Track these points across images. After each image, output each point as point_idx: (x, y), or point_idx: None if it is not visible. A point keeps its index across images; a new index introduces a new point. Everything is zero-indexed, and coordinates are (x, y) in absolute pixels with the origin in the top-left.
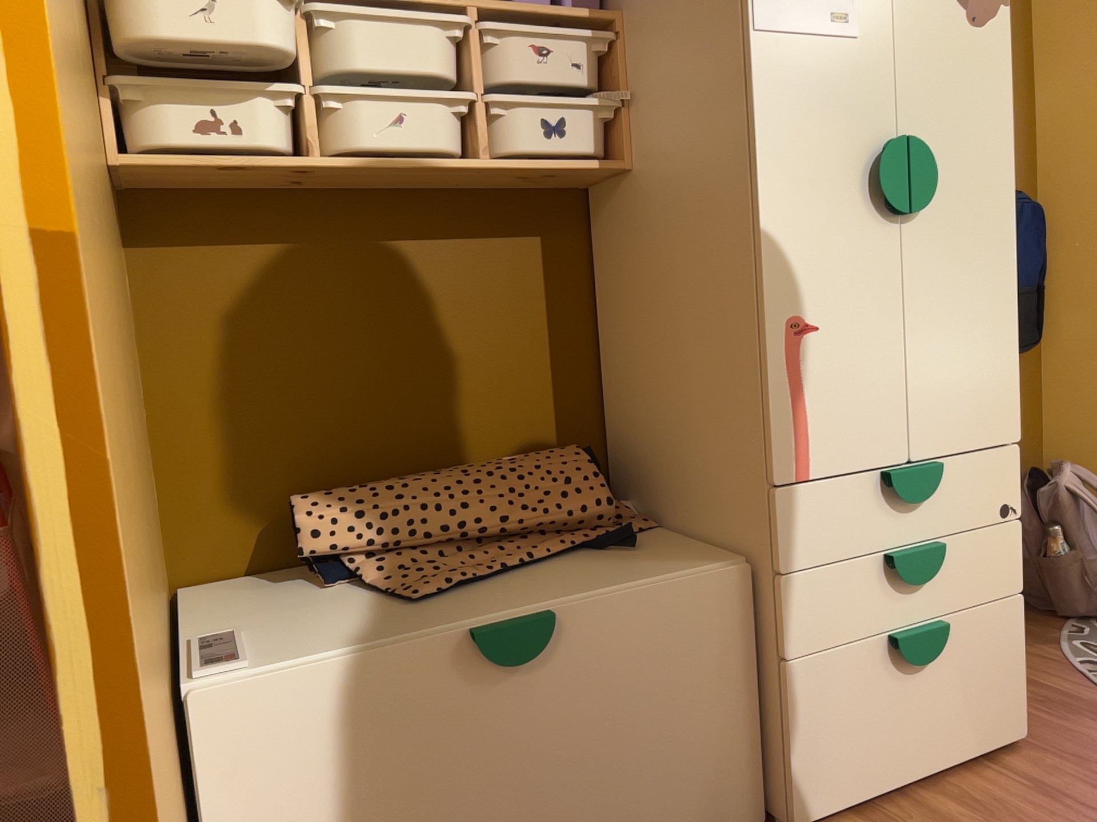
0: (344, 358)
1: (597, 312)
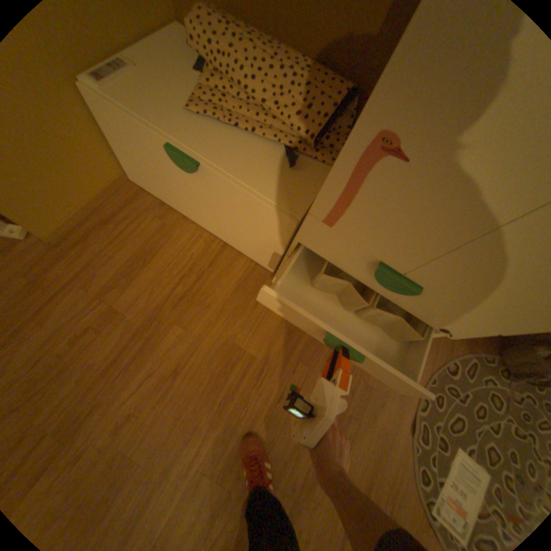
0: None
1: None
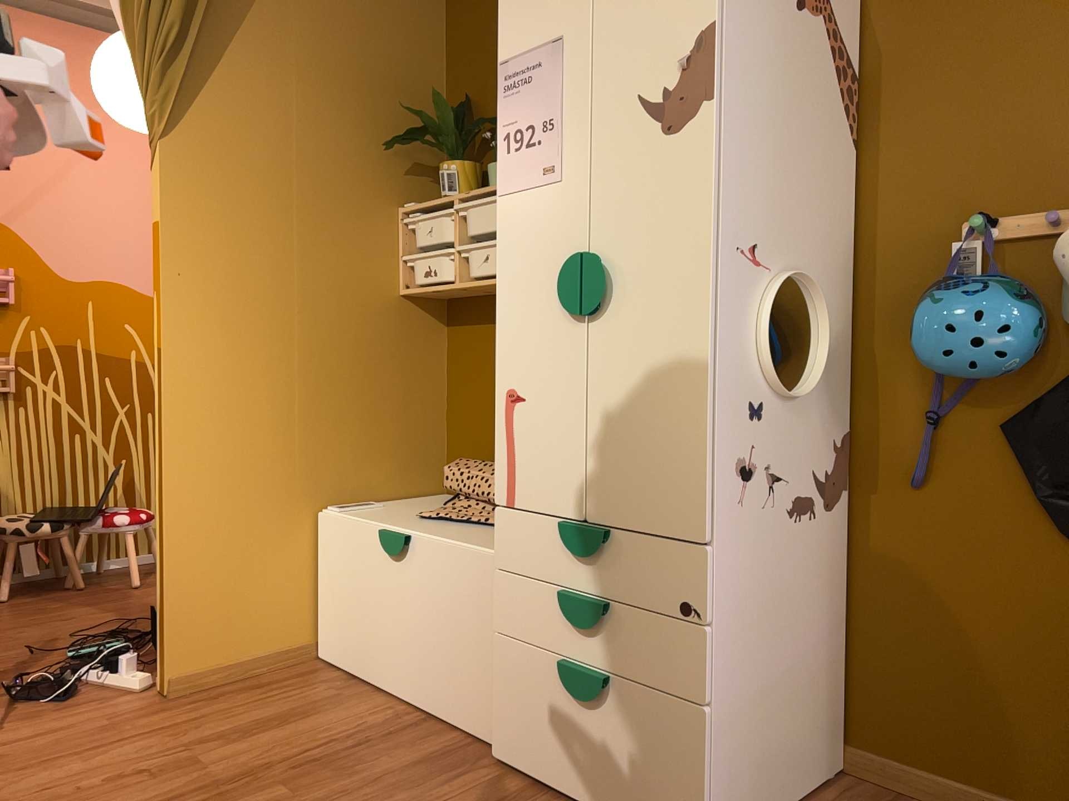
0: None
1: None
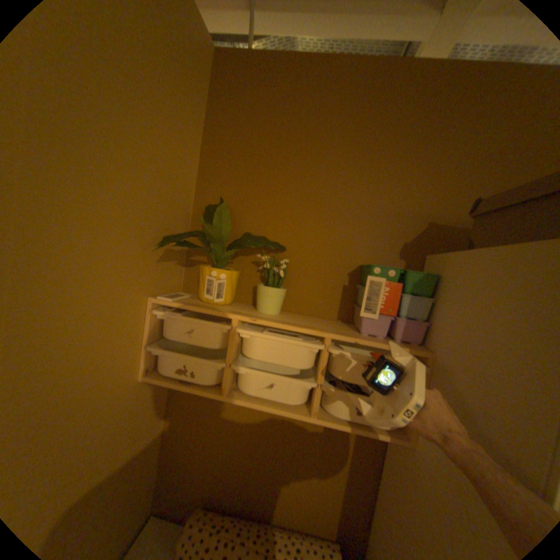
0: (240, 451)
1: (380, 478)
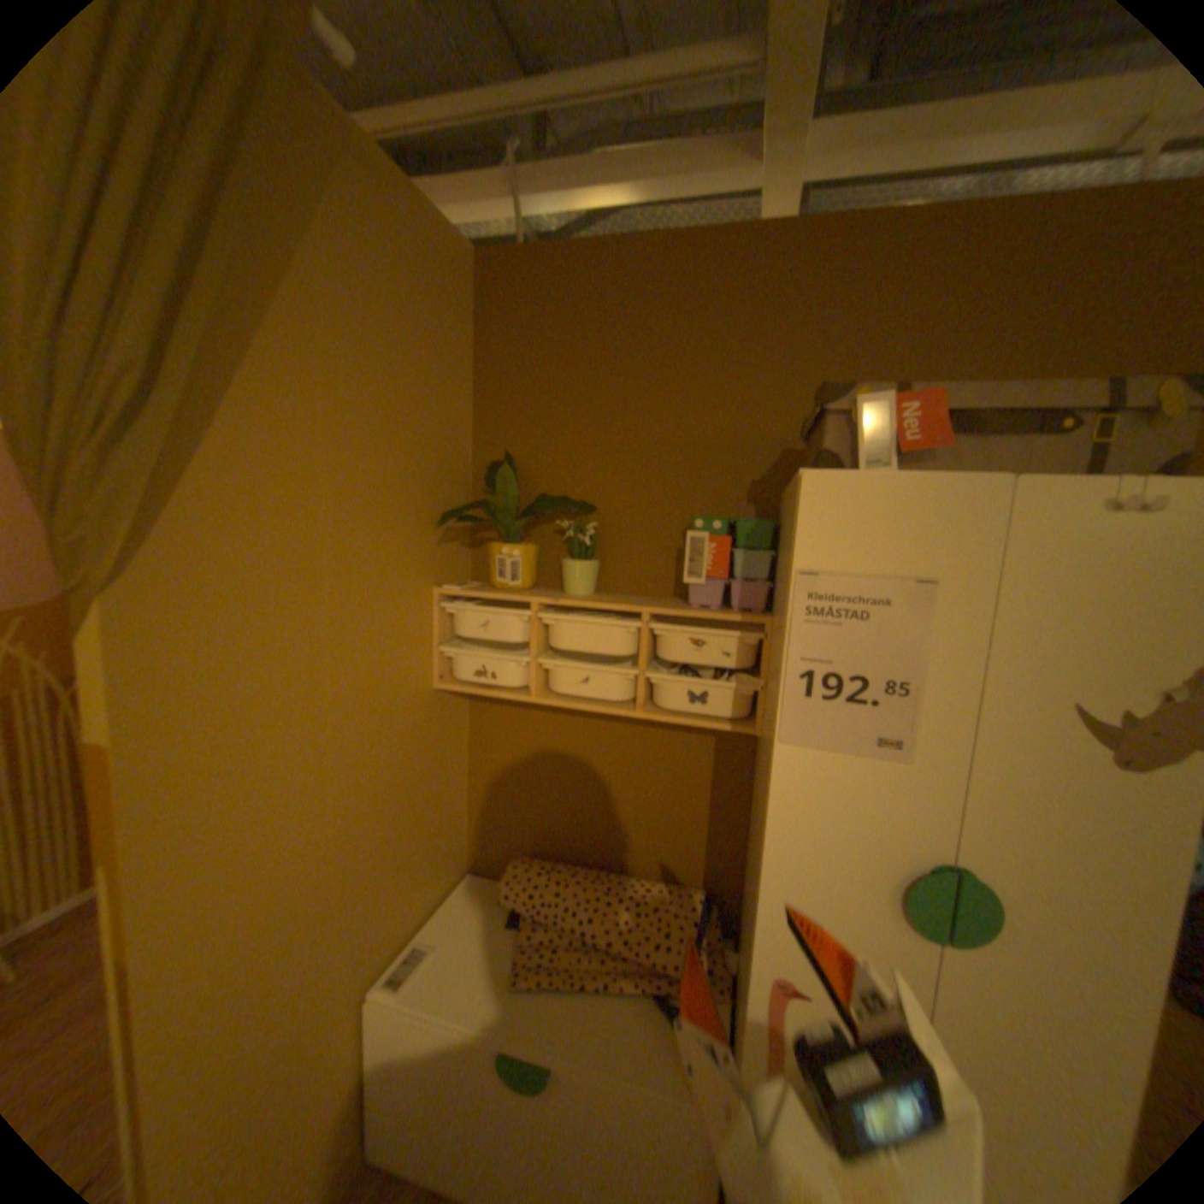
0: (568, 783)
1: (751, 802)
